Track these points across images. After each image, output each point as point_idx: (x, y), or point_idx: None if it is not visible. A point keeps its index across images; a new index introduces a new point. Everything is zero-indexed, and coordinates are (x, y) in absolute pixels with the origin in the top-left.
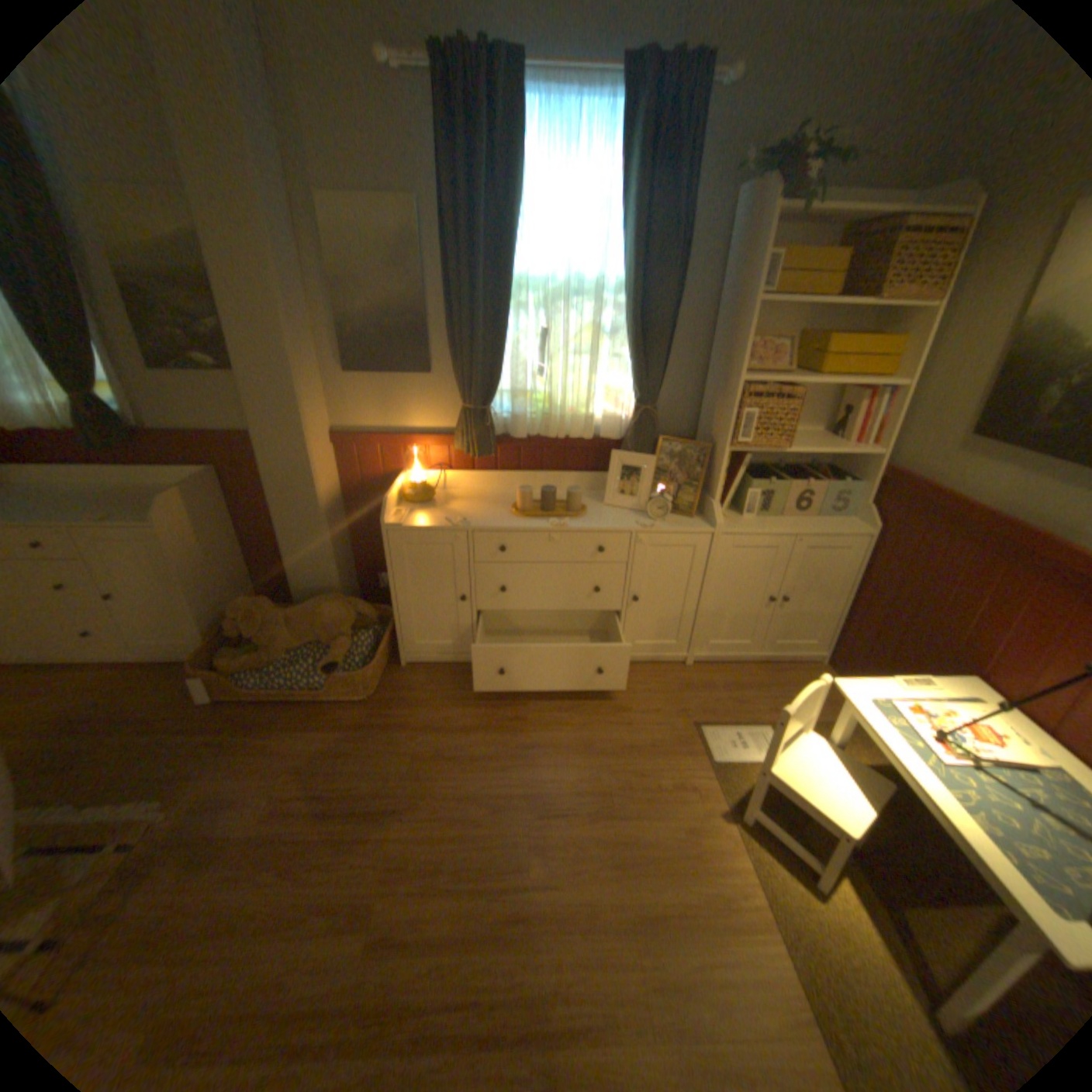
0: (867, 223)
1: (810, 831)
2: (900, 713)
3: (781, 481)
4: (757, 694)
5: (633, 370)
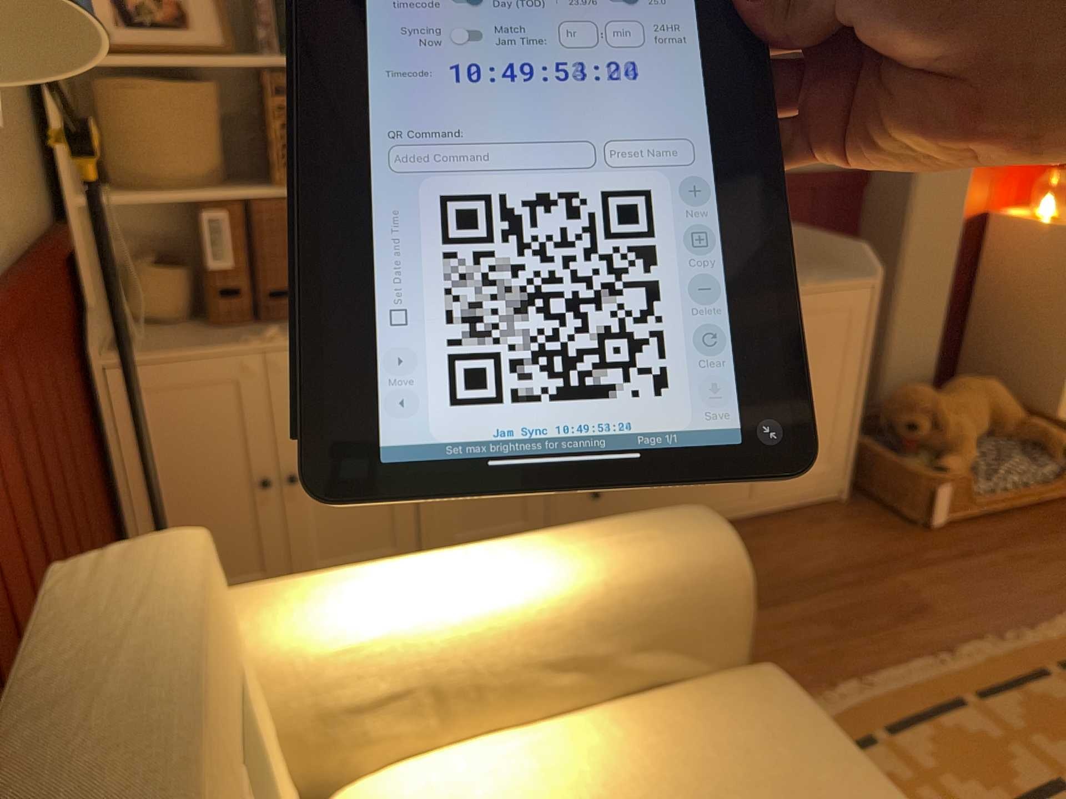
0: None
1: None
2: None
3: None
4: None
5: None
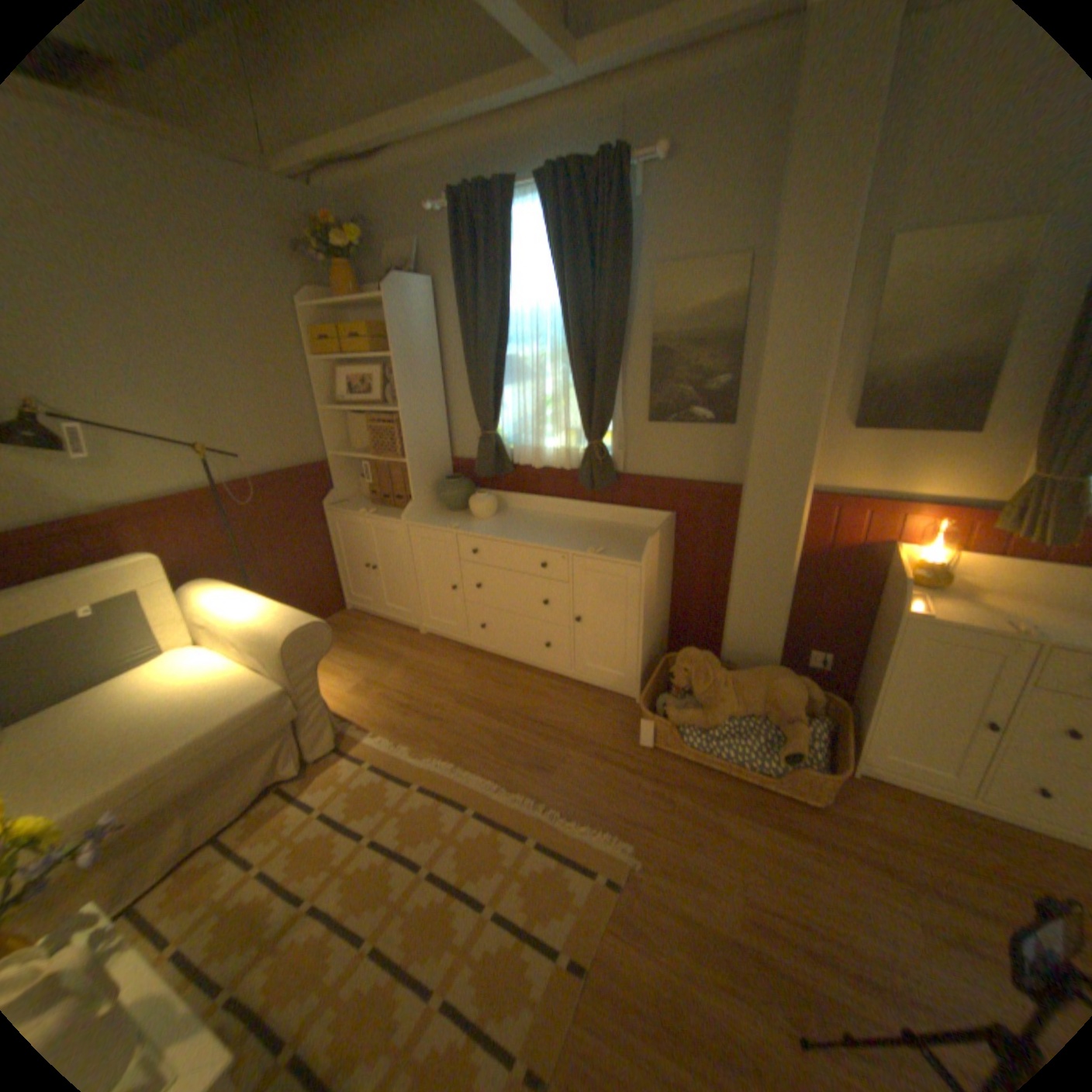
0: None
1: None
2: None
3: None
4: None
5: None
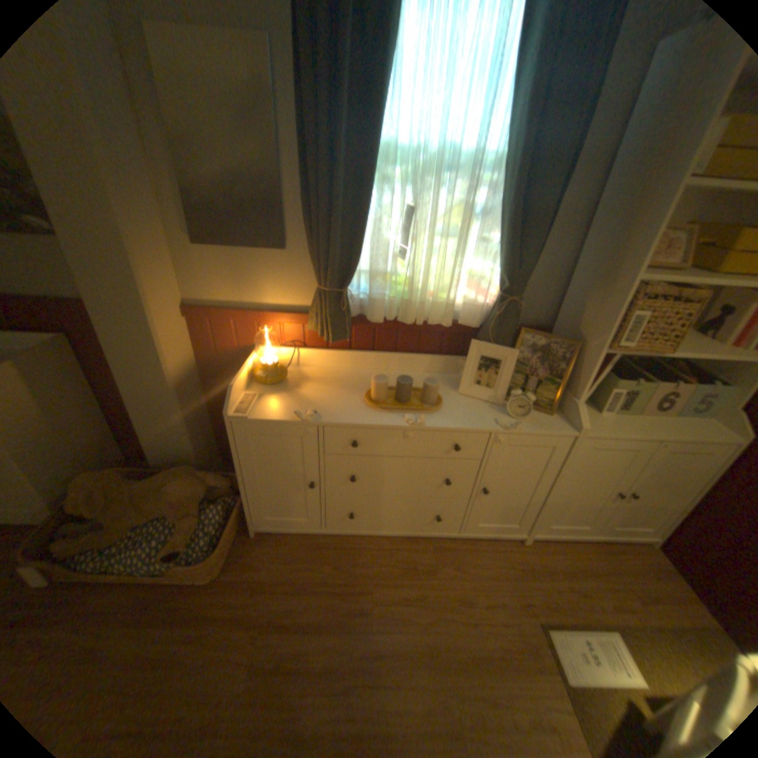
0: None
1: None
2: None
3: (648, 382)
4: (597, 584)
5: (501, 256)
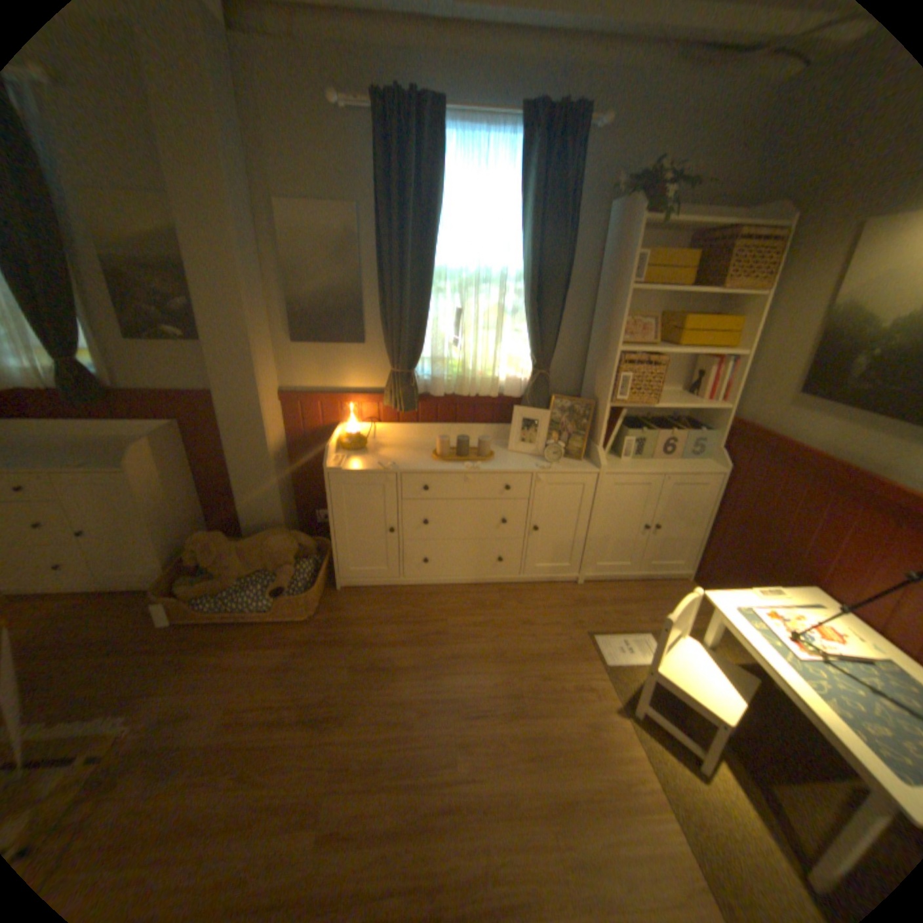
0: (710, 232)
1: (690, 723)
2: (760, 619)
3: (651, 431)
4: (637, 607)
5: (530, 342)
